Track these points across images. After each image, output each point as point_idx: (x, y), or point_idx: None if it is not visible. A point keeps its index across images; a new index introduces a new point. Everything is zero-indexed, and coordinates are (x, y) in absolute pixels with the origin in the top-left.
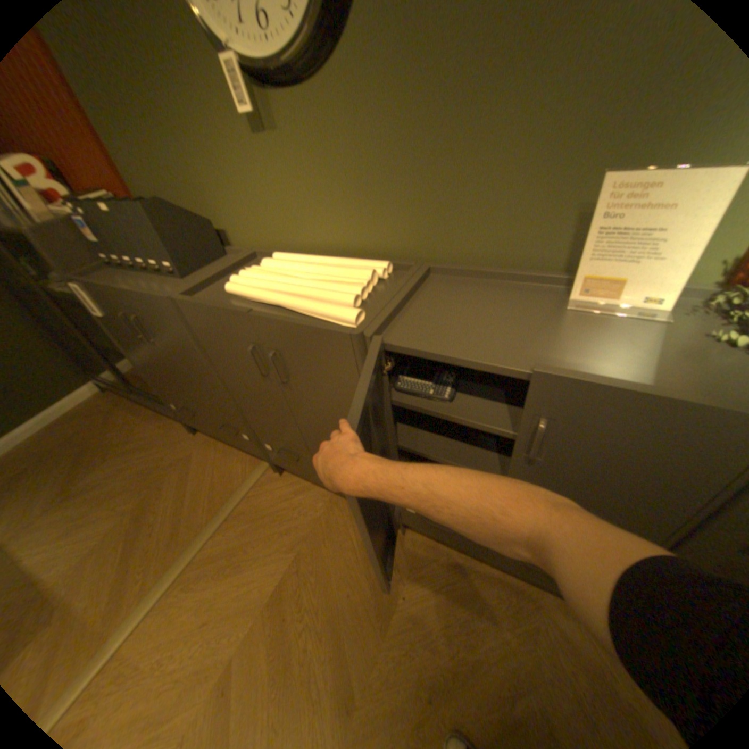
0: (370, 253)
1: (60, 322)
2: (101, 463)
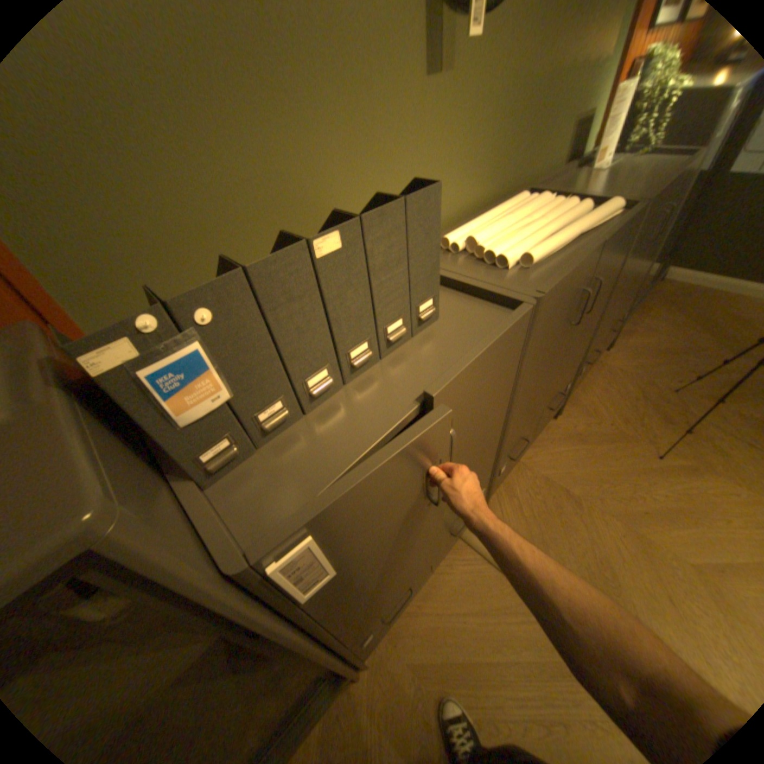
0: (493, 198)
1: None
2: None
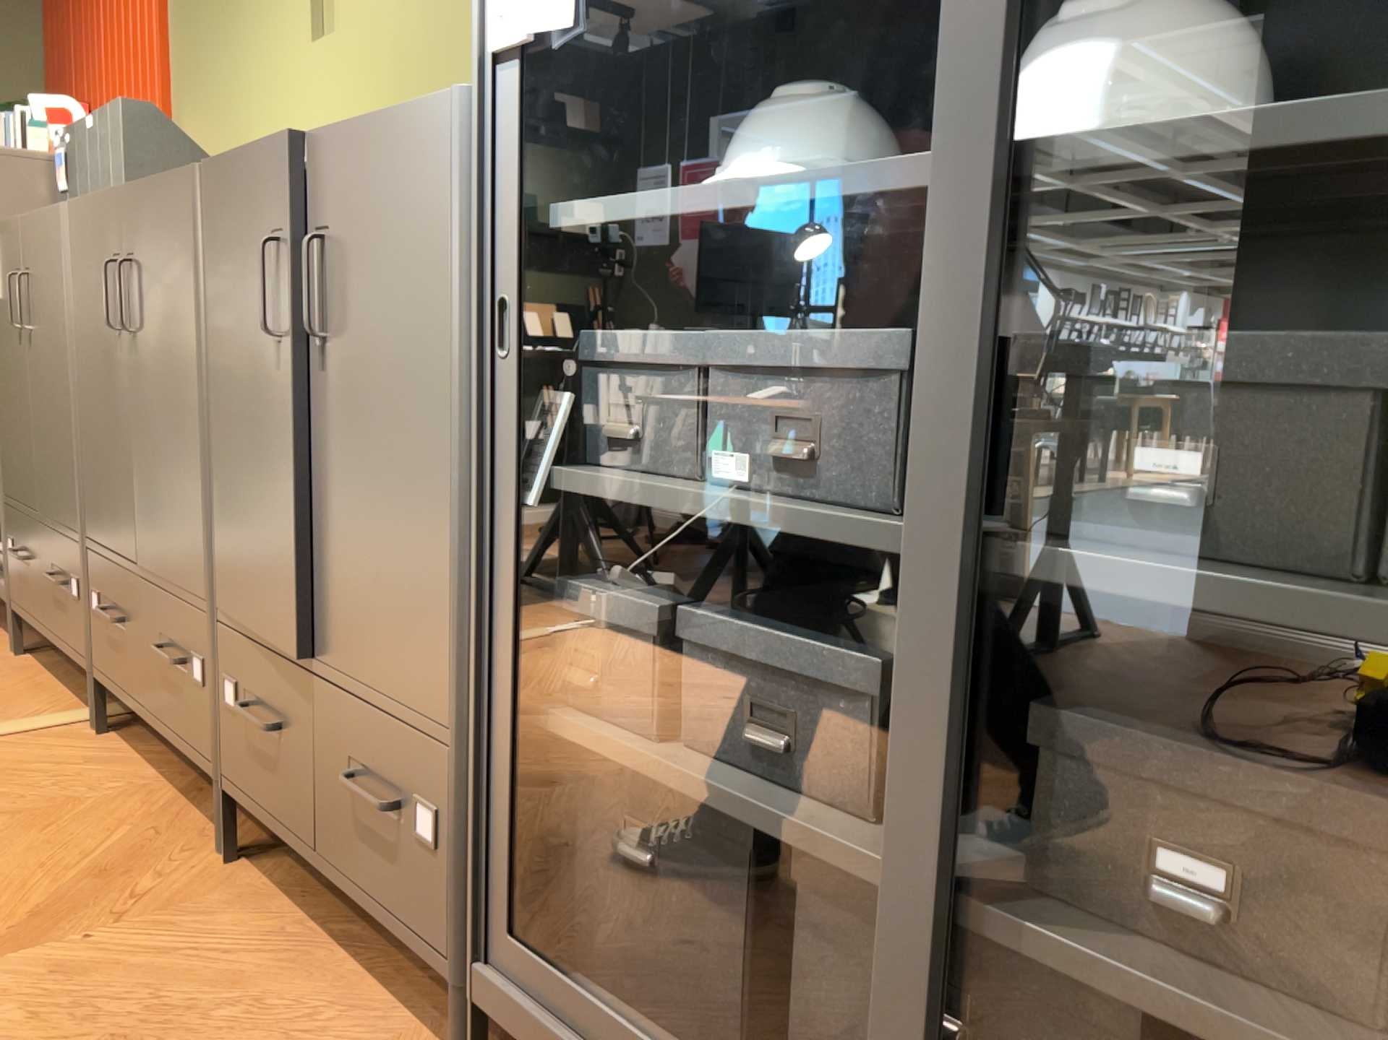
0: None
1: None
2: None
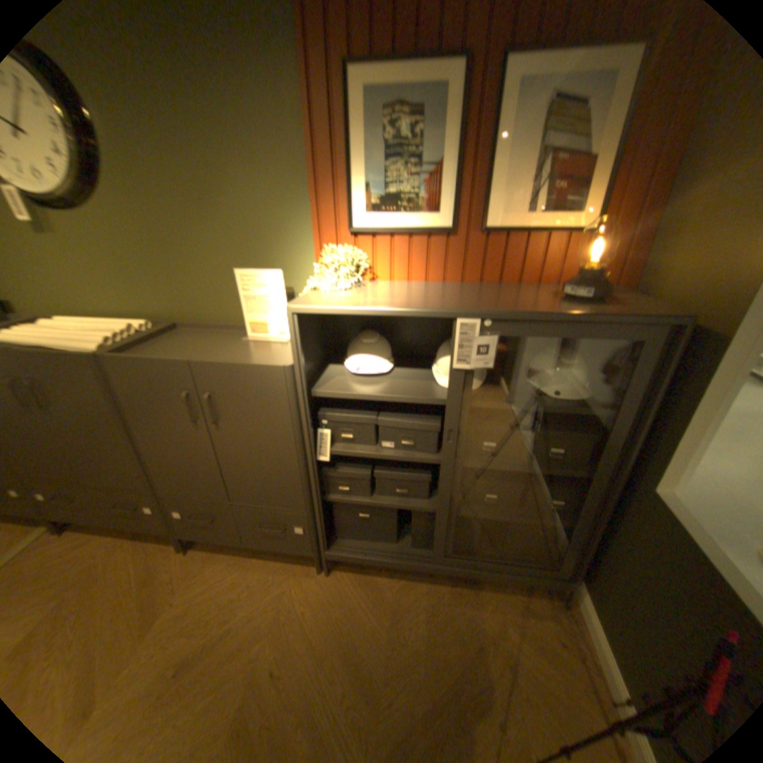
0: (137, 316)
1: None
2: None
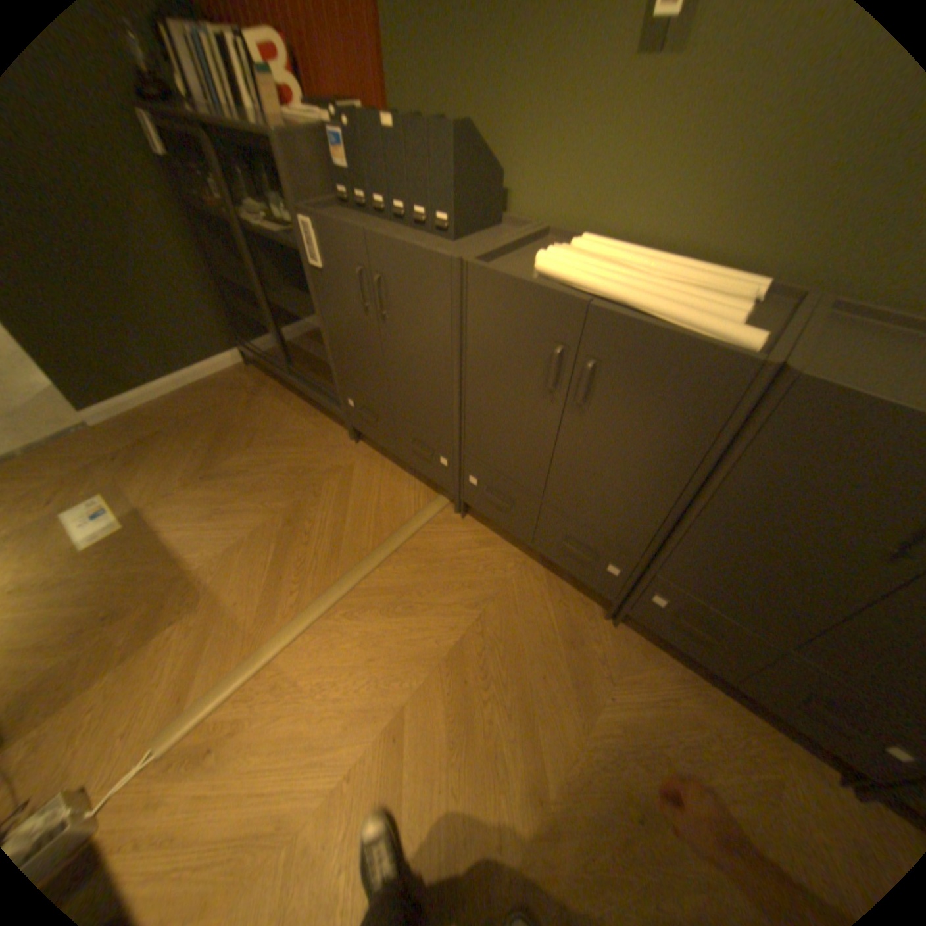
0: (731, 262)
1: (223, 266)
2: (245, 447)
